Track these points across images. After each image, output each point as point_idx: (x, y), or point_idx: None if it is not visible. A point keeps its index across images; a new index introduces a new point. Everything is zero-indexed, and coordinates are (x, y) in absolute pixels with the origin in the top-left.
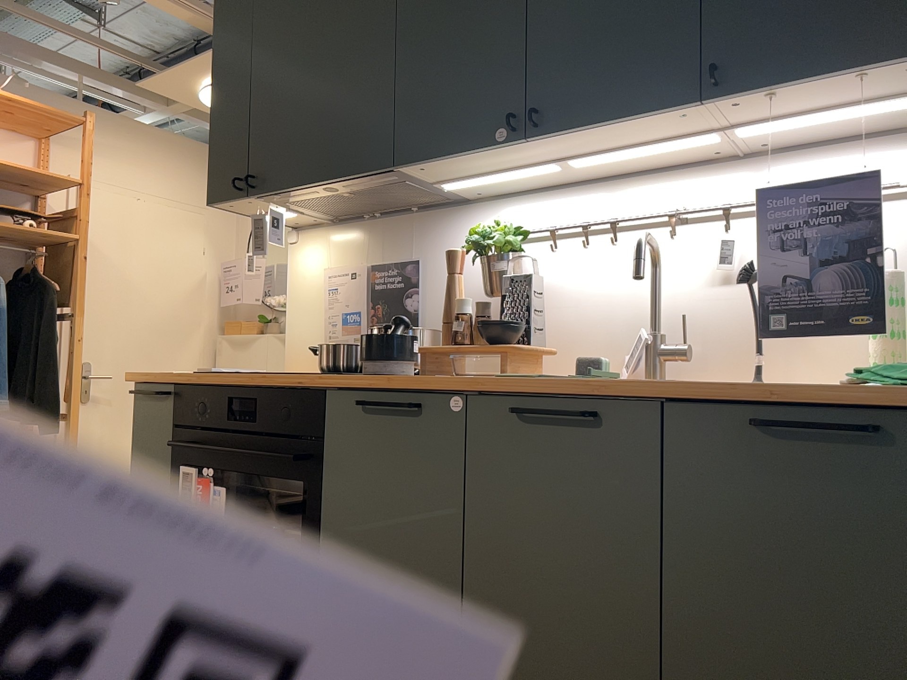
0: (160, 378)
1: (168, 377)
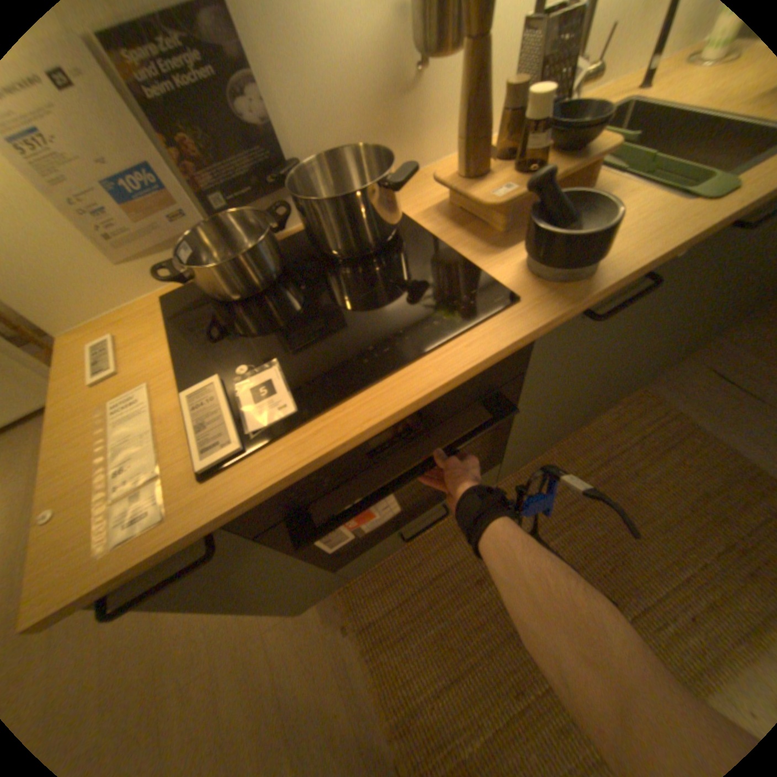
0: (164, 553)
1: (199, 534)
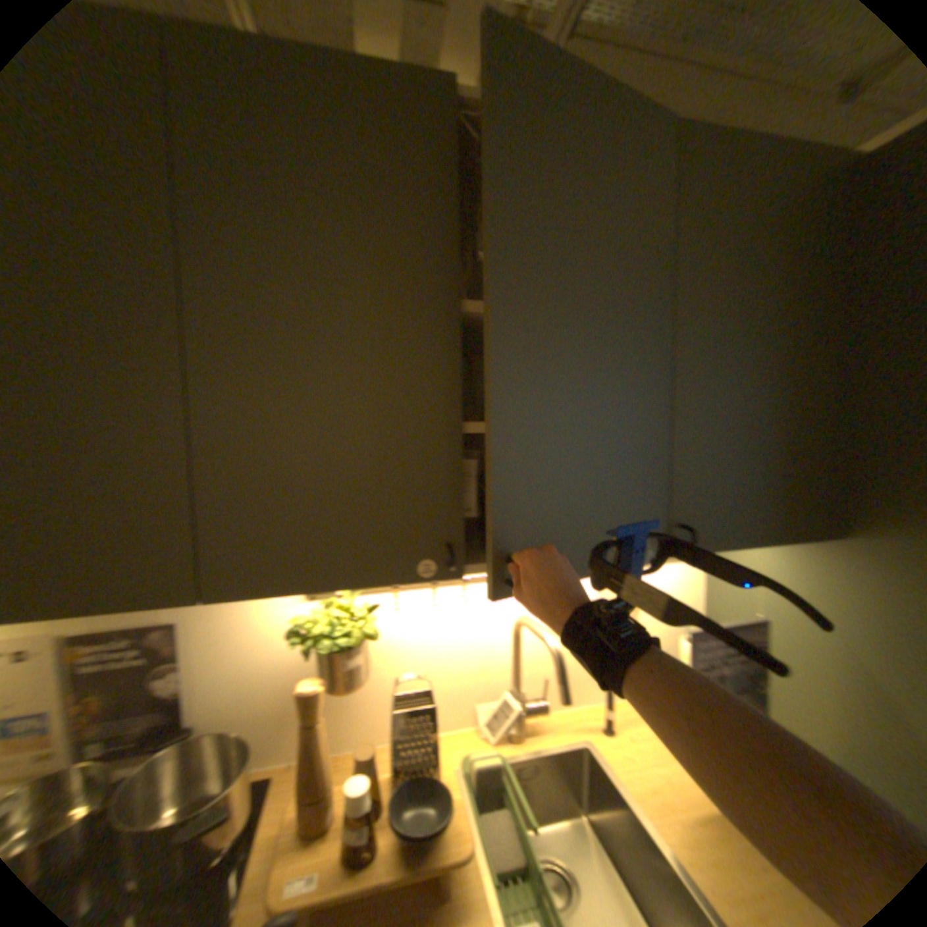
0: None
1: None
